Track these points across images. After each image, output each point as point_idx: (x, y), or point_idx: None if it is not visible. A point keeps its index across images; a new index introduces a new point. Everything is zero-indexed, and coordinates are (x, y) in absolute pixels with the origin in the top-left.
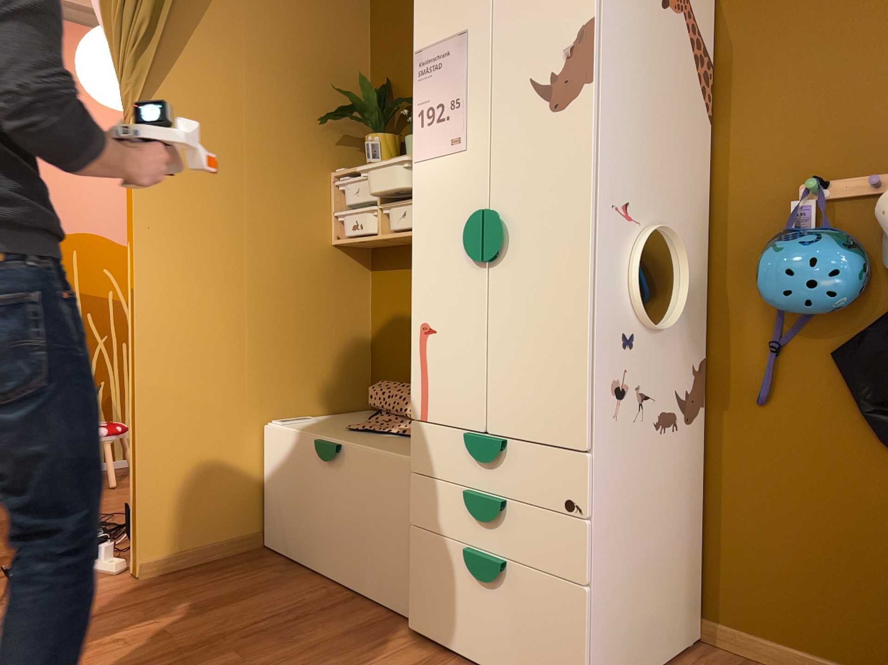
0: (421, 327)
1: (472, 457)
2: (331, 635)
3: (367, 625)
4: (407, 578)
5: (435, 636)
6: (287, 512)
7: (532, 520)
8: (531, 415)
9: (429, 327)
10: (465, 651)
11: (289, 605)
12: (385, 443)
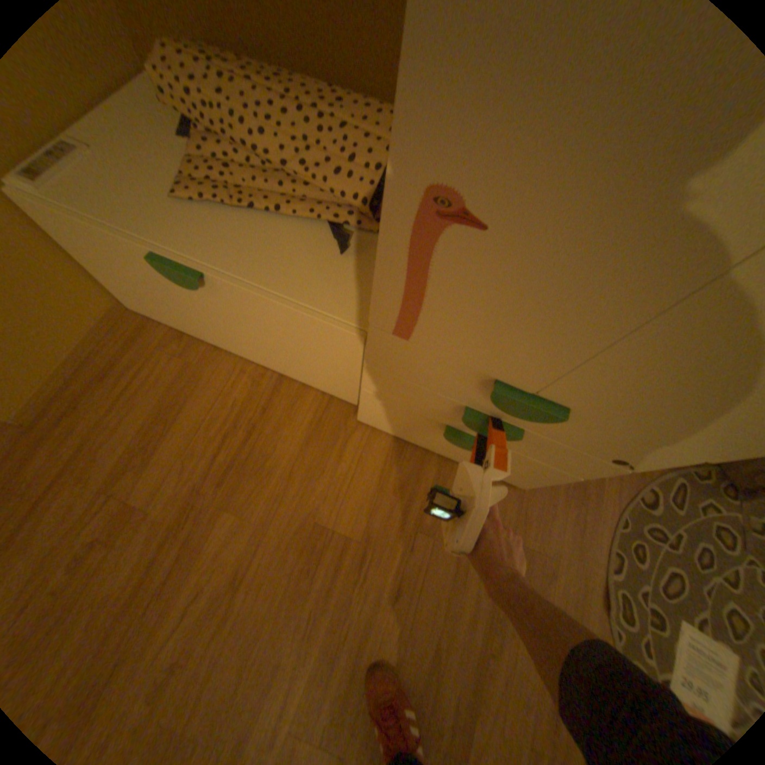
0: (435, 194)
1: (497, 406)
2: (294, 447)
3: (316, 420)
4: (346, 388)
5: (389, 432)
6: (143, 298)
7: (552, 447)
8: (651, 415)
9: (467, 208)
10: (420, 445)
11: (227, 414)
12: (273, 258)
